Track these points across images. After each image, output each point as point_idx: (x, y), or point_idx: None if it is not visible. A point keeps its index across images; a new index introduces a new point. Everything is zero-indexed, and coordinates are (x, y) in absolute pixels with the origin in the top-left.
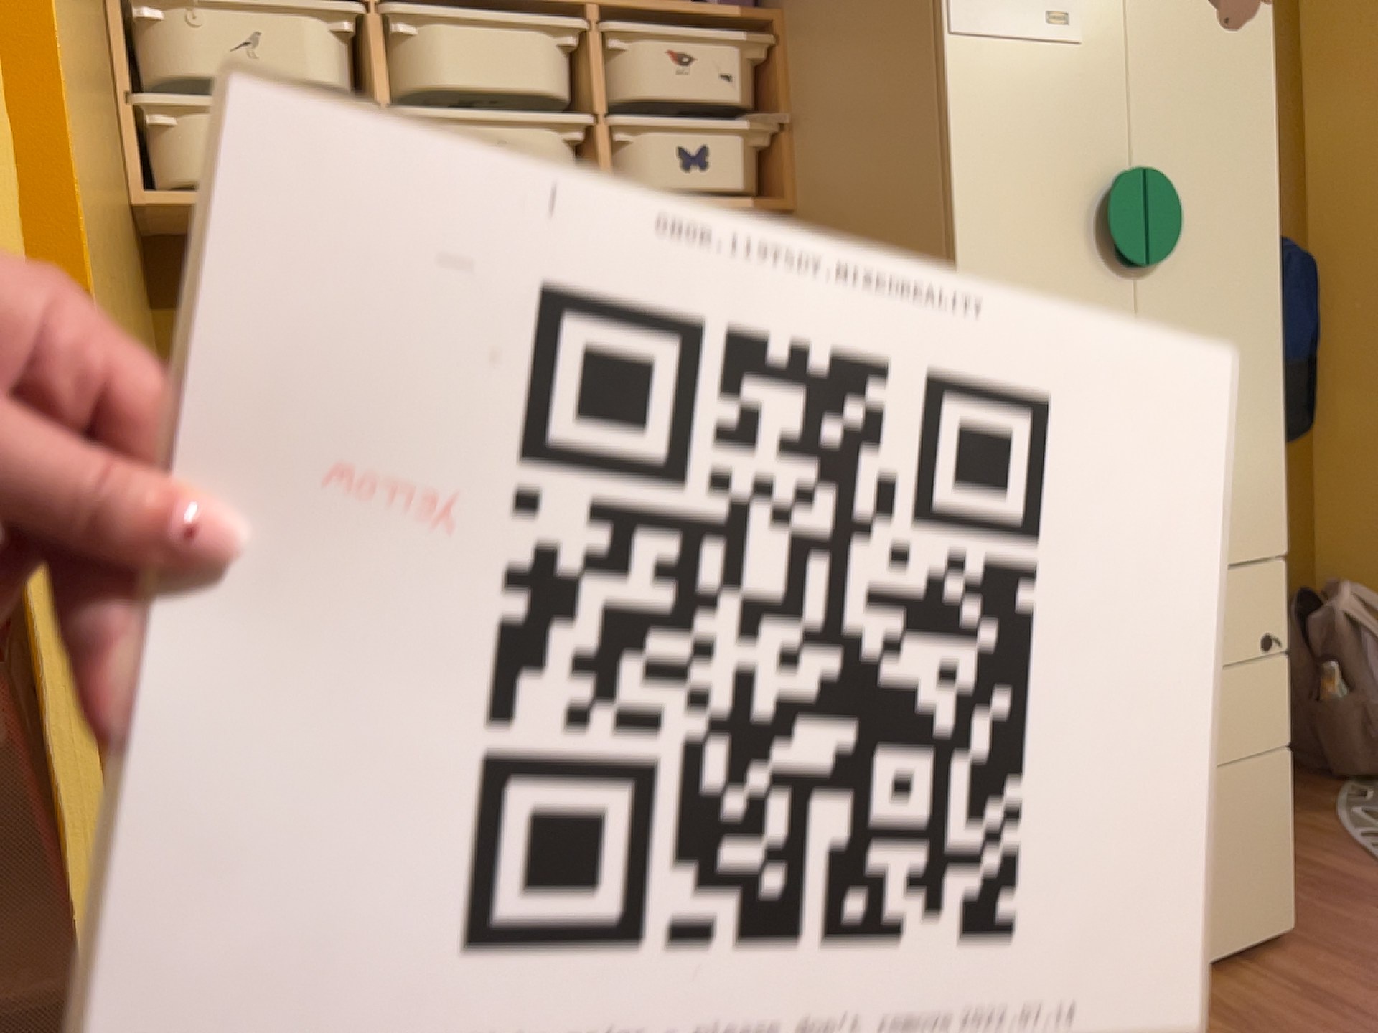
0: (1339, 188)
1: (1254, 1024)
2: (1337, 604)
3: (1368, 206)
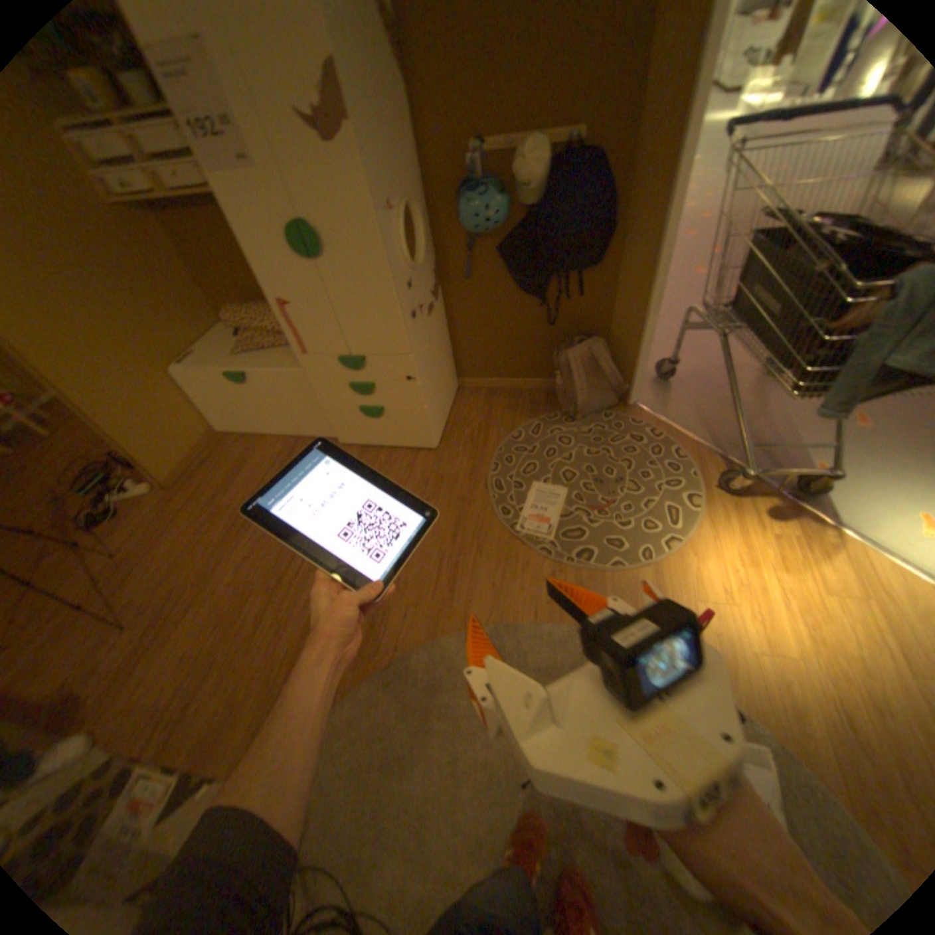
0: (655, 109)
1: (387, 465)
2: (576, 352)
3: (665, 128)
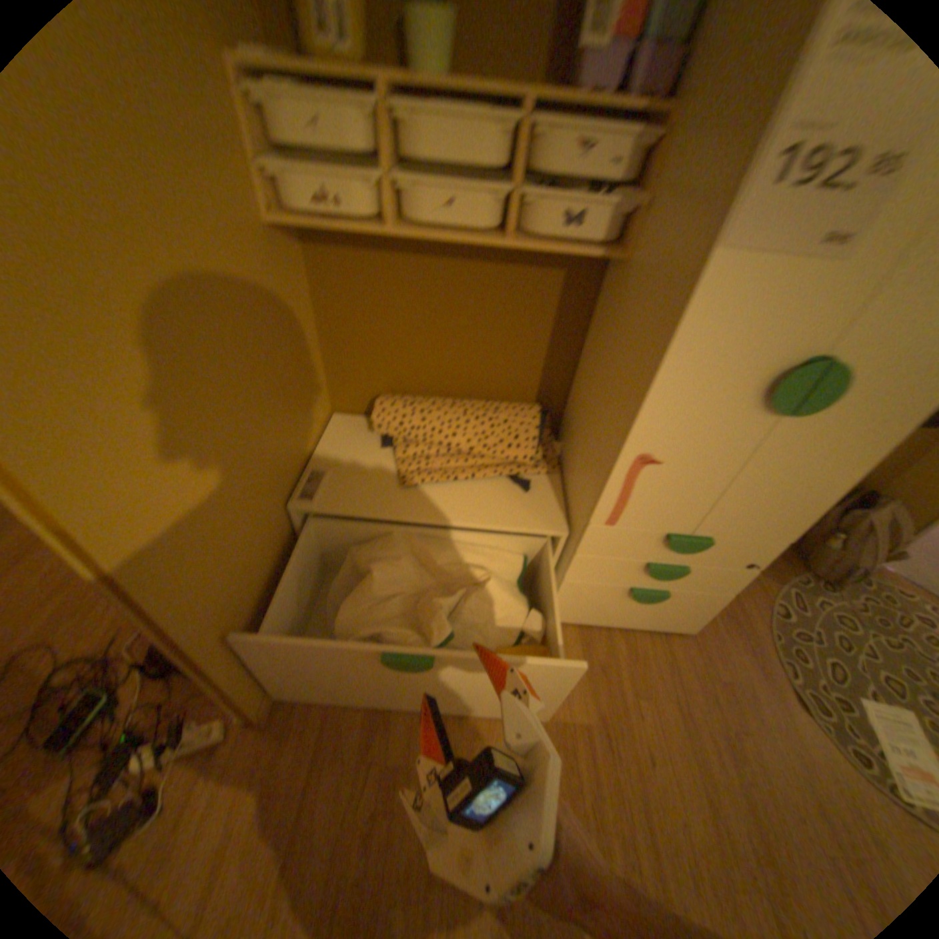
0: None
1: (636, 661)
2: (872, 513)
3: None
